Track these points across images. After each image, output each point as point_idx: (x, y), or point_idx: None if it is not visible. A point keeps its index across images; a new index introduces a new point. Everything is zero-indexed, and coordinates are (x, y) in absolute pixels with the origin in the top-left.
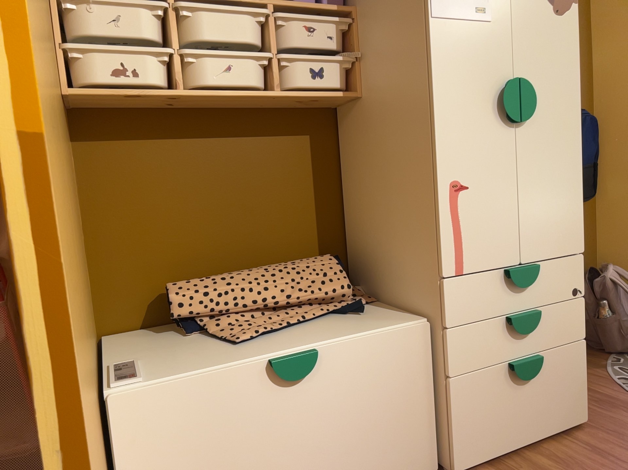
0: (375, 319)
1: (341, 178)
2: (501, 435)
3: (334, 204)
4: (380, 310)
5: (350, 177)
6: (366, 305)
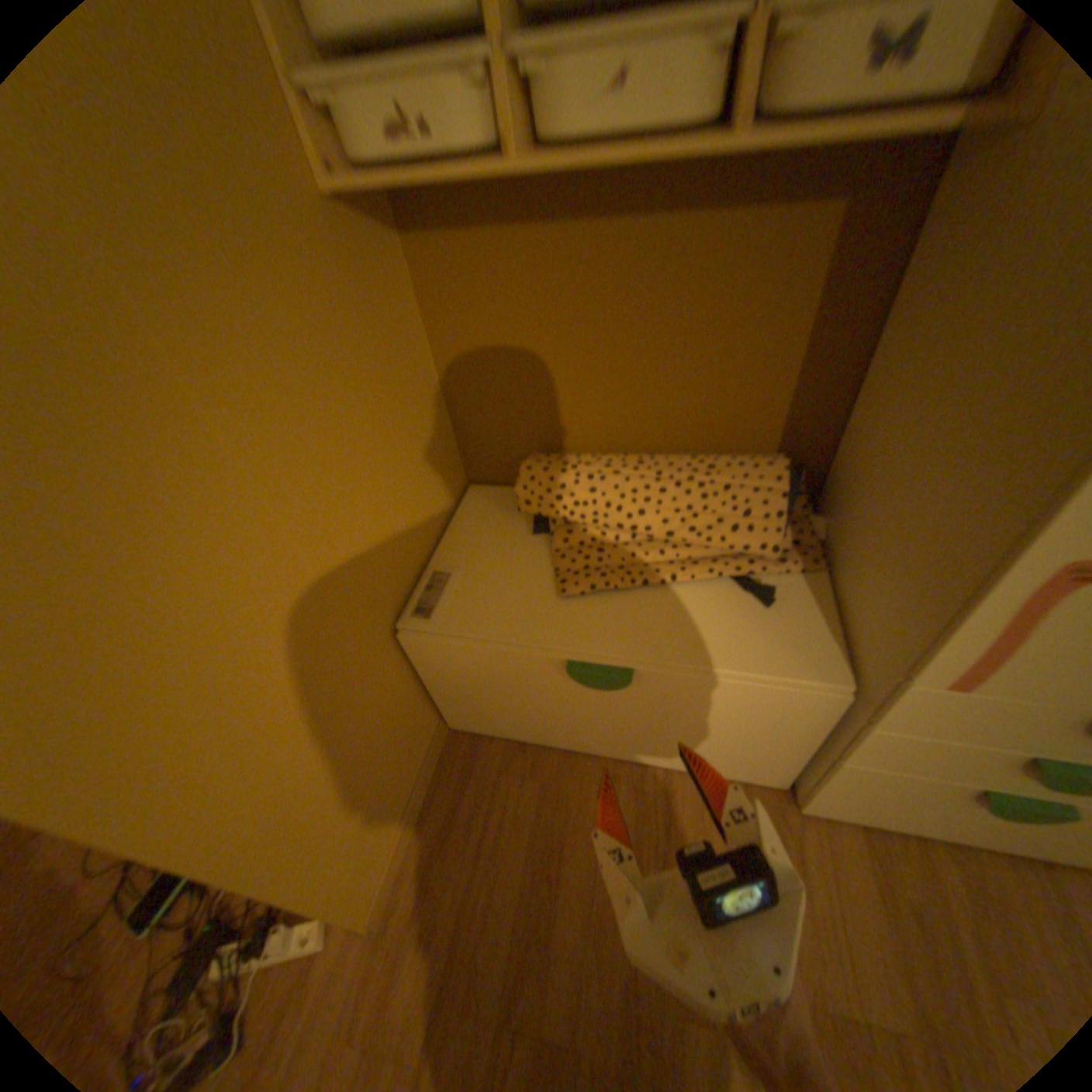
0: (771, 634)
1: (886, 312)
2: (902, 821)
3: (843, 364)
4: (801, 606)
5: (900, 322)
6: (793, 577)
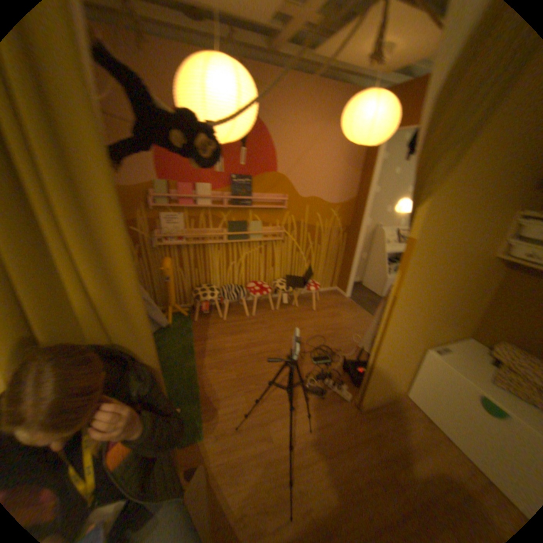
0: None
1: None
2: None
3: None
4: None
5: None
6: None
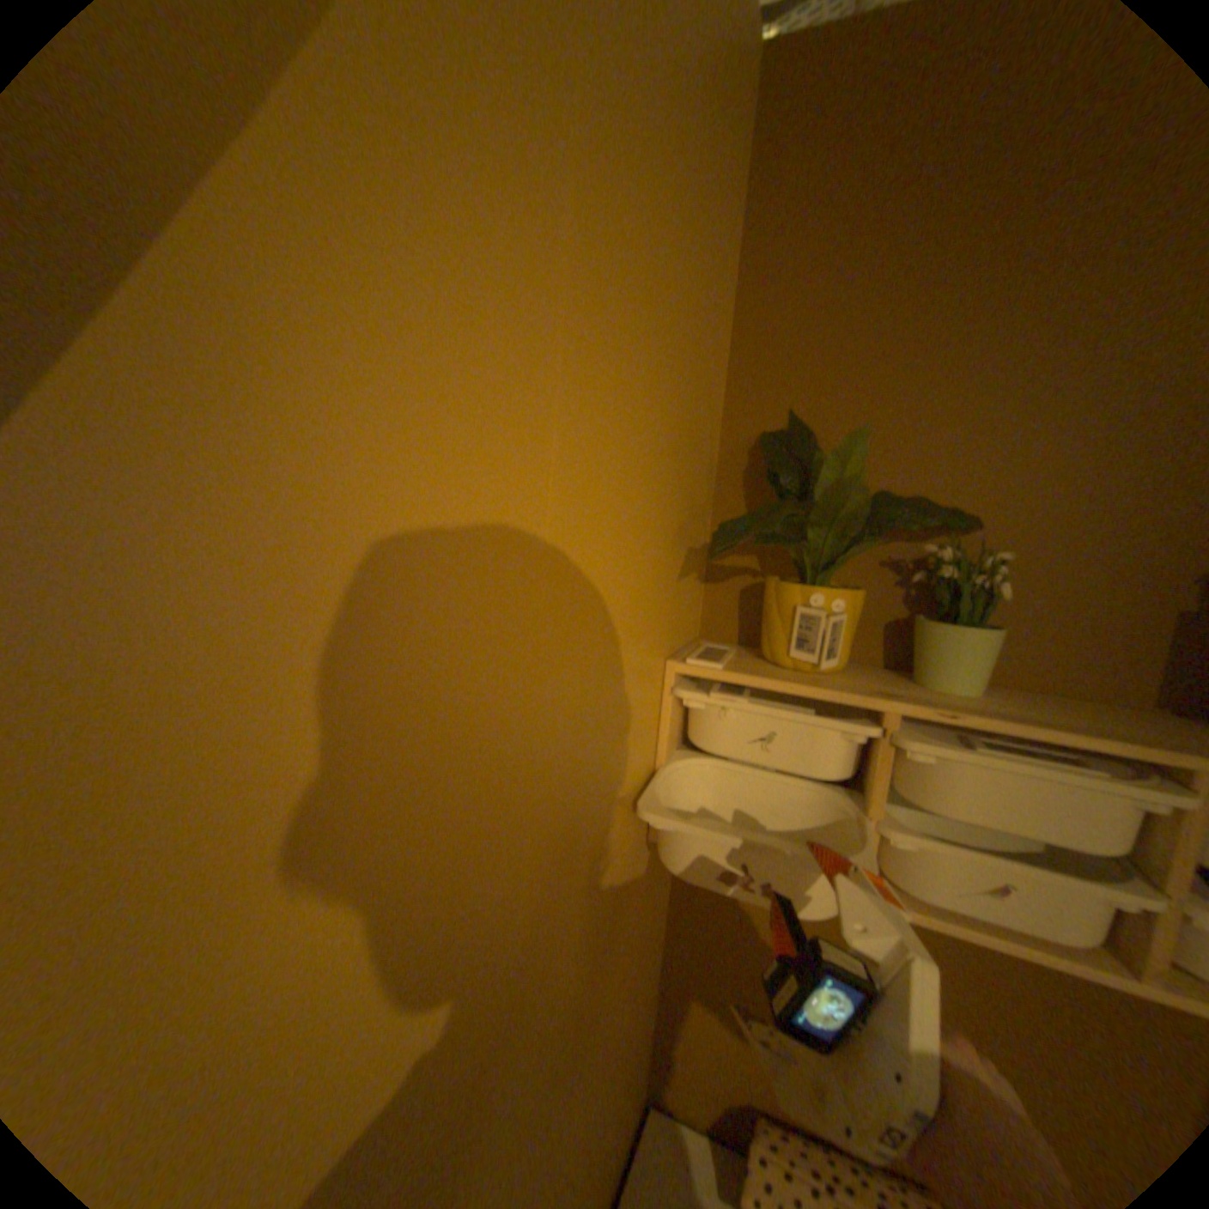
0: None
1: None
2: None
3: None
4: None
5: None
6: None
